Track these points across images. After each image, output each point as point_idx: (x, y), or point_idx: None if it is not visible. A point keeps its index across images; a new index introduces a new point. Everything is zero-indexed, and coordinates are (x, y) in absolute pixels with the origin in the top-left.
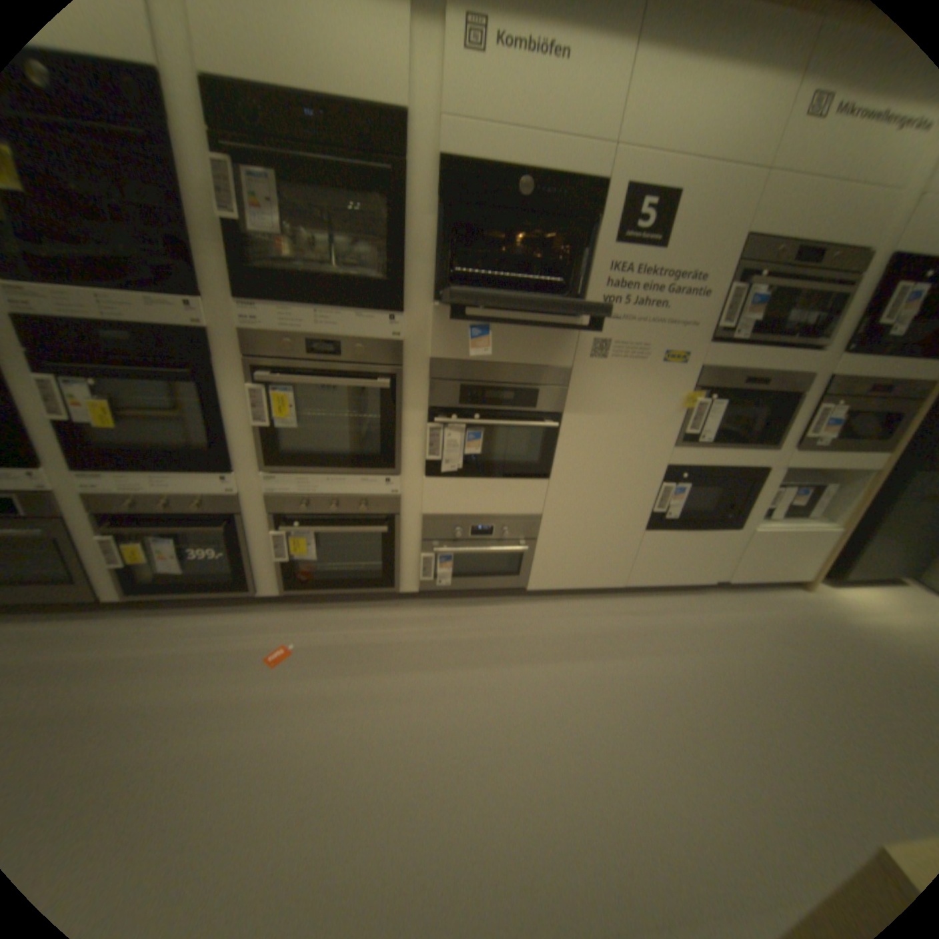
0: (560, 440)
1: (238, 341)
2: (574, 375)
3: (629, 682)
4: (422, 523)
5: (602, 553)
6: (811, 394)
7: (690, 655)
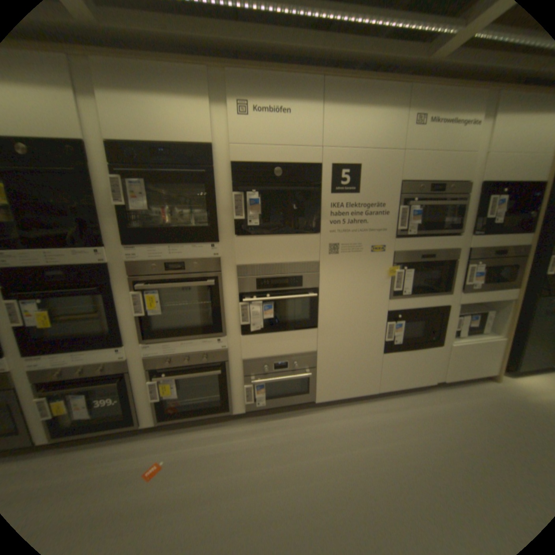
0: (320, 303)
1: (125, 268)
2: (321, 265)
3: (392, 463)
4: (242, 365)
5: (359, 371)
6: (461, 260)
7: (430, 436)
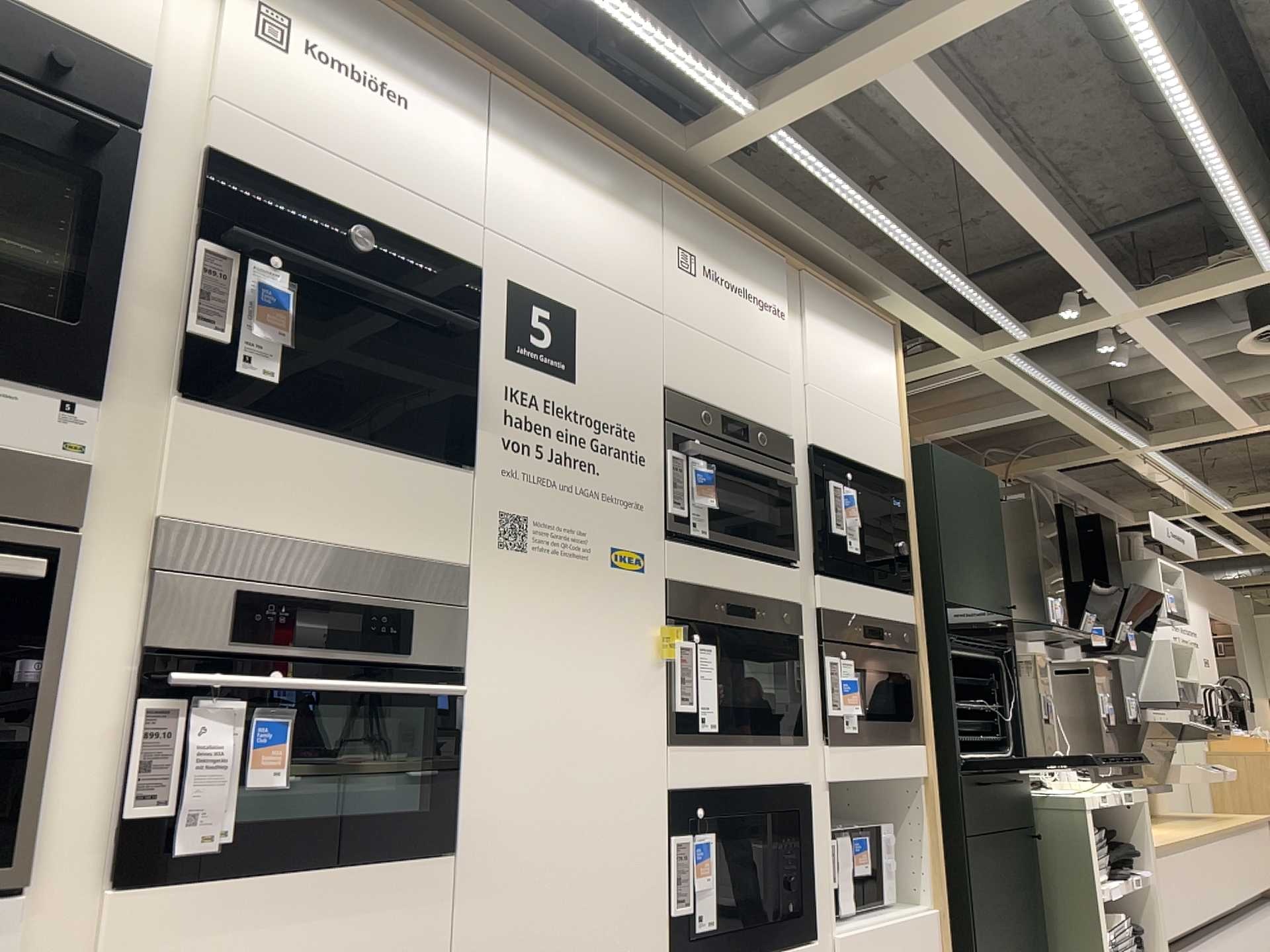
0: (468, 738)
1: None
2: (475, 581)
3: None
4: None
5: None
6: (806, 640)
7: None
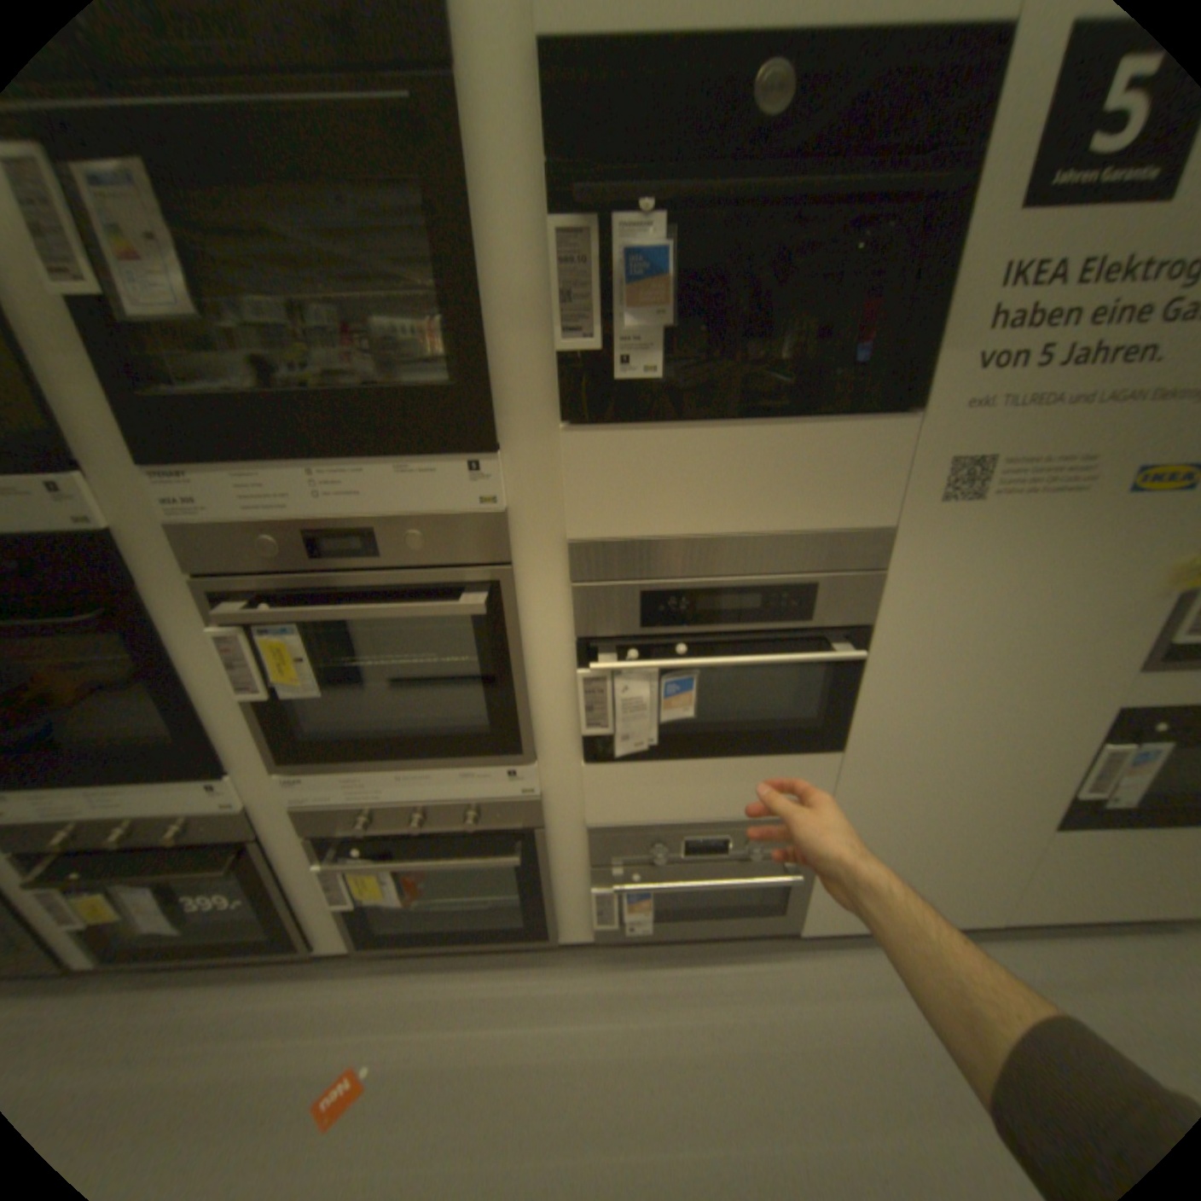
0: (870, 677)
1: (174, 545)
2: (904, 542)
3: None
4: (588, 839)
5: (961, 873)
6: None
7: None
